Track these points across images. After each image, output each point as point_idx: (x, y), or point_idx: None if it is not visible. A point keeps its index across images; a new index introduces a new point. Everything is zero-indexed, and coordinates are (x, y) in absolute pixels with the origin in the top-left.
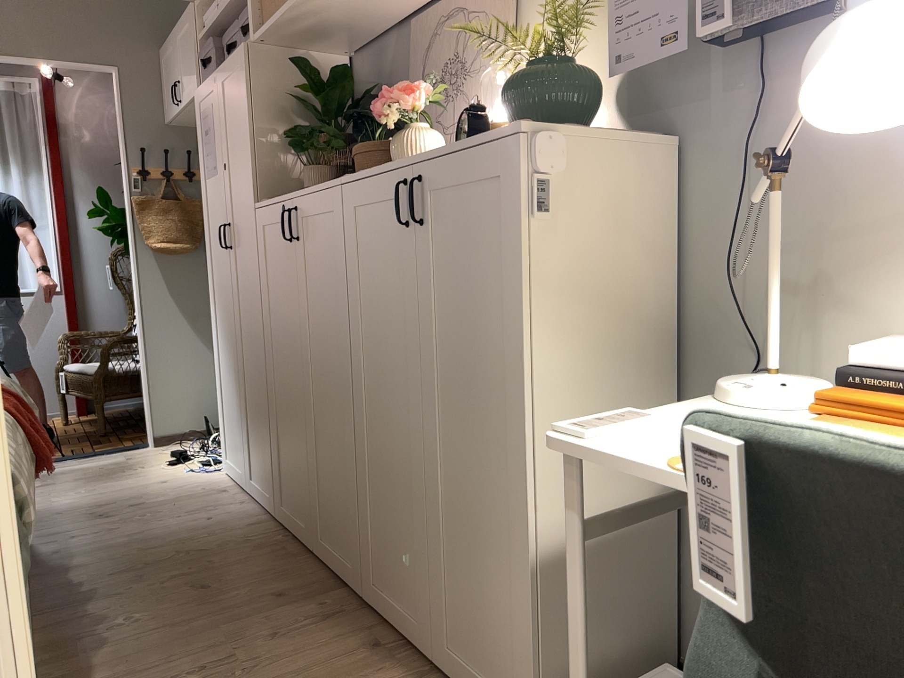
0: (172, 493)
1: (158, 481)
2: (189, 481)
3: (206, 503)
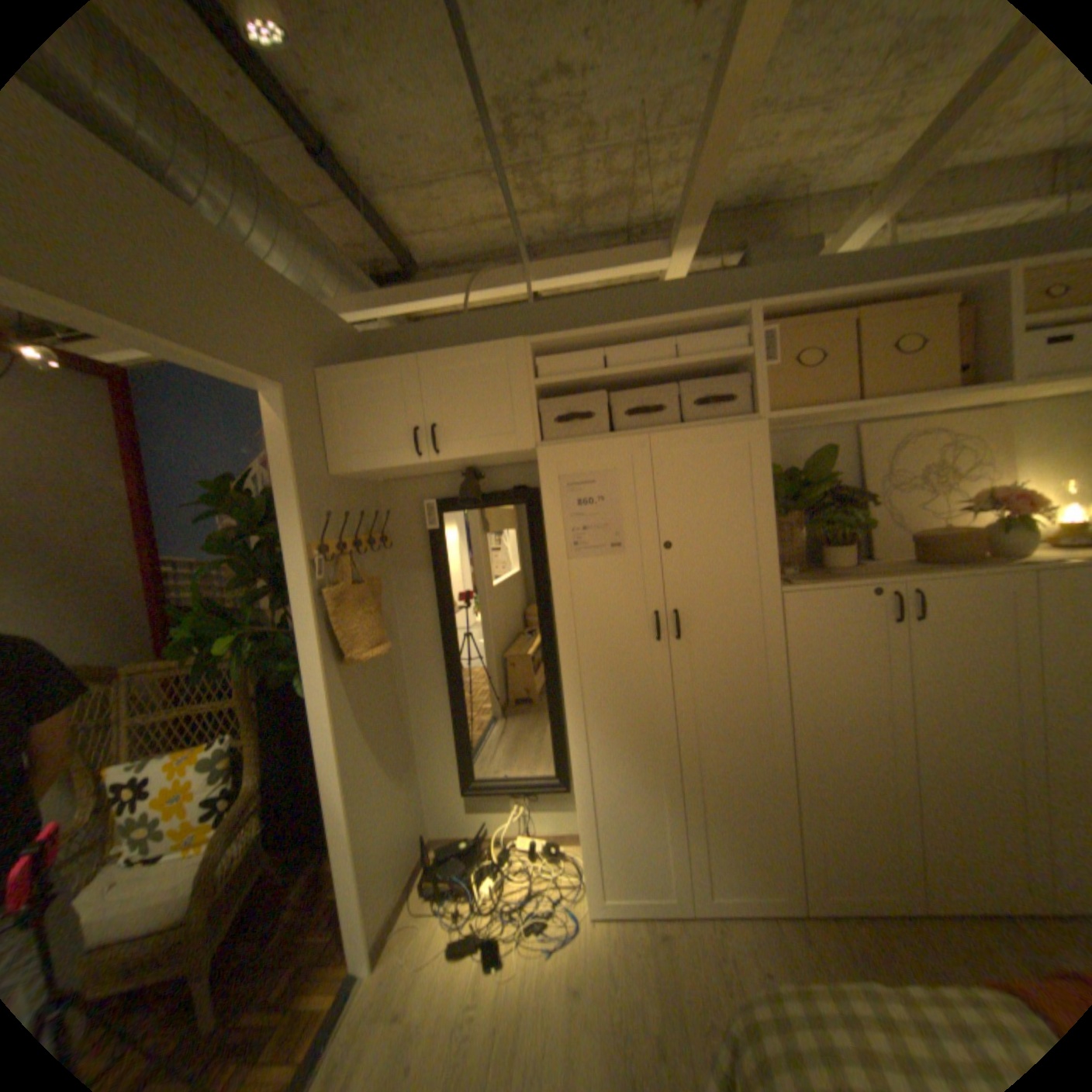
0: (633, 994)
1: (564, 1001)
2: (595, 965)
3: (702, 967)
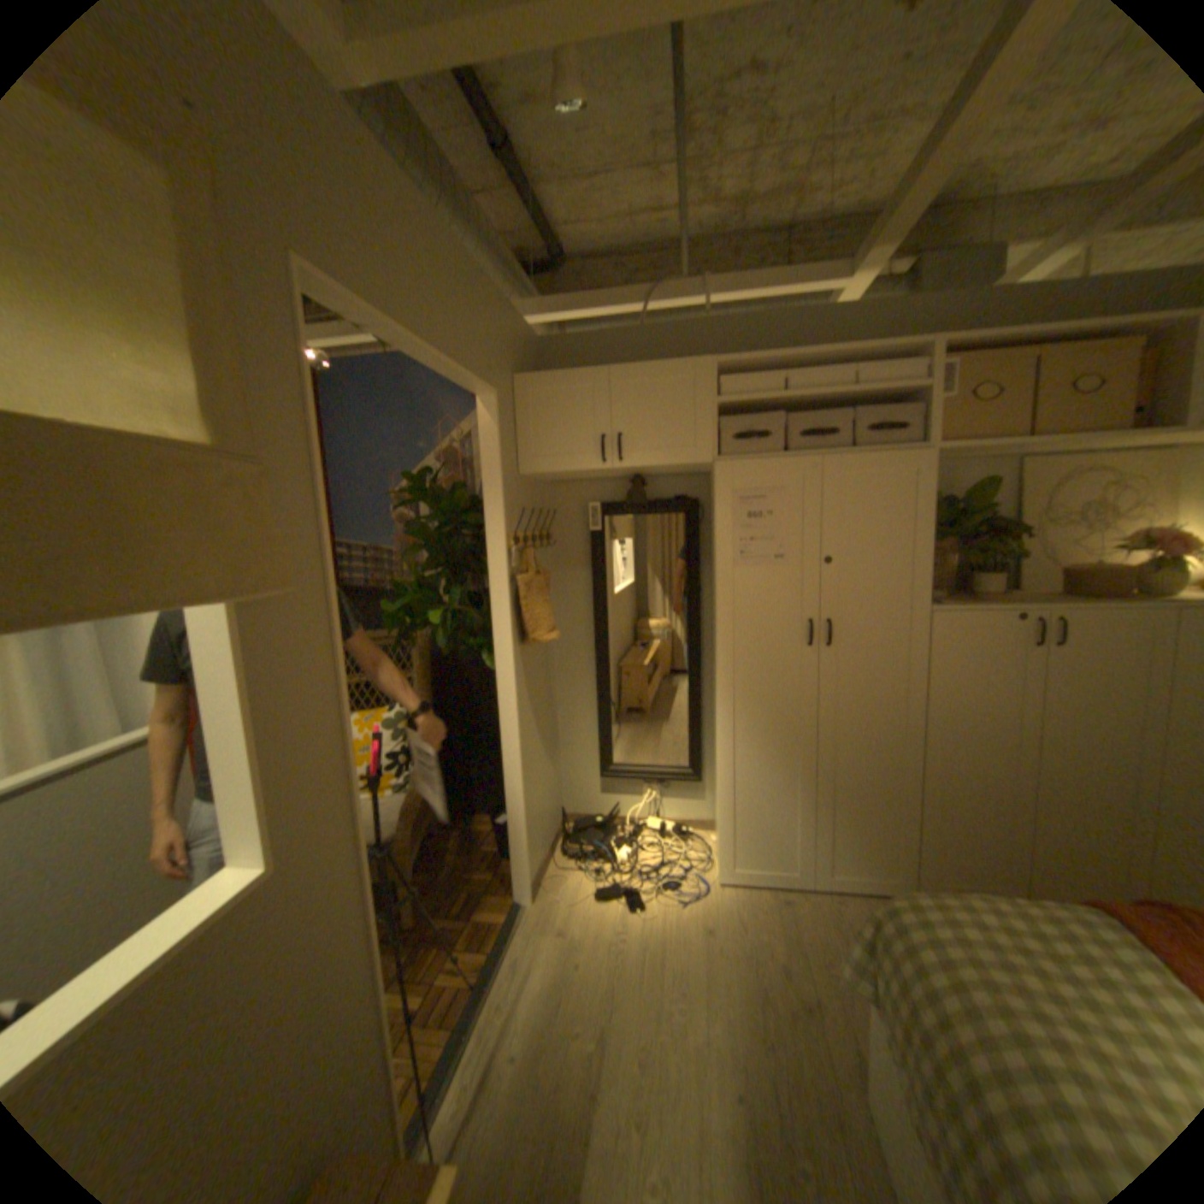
0: (762, 938)
1: (703, 937)
2: (727, 916)
3: (822, 926)
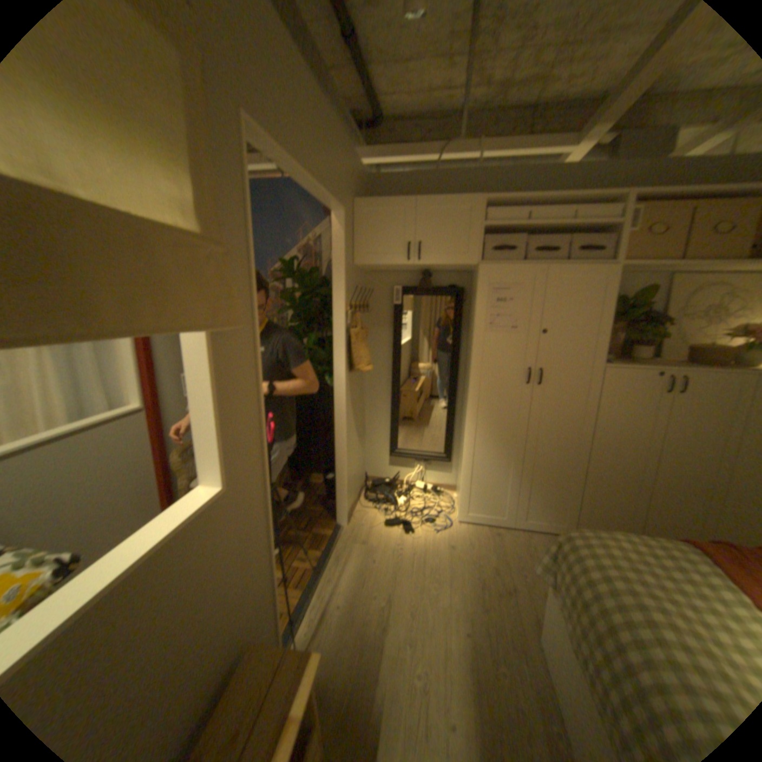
0: (482, 553)
1: (448, 550)
2: (462, 540)
3: (518, 548)
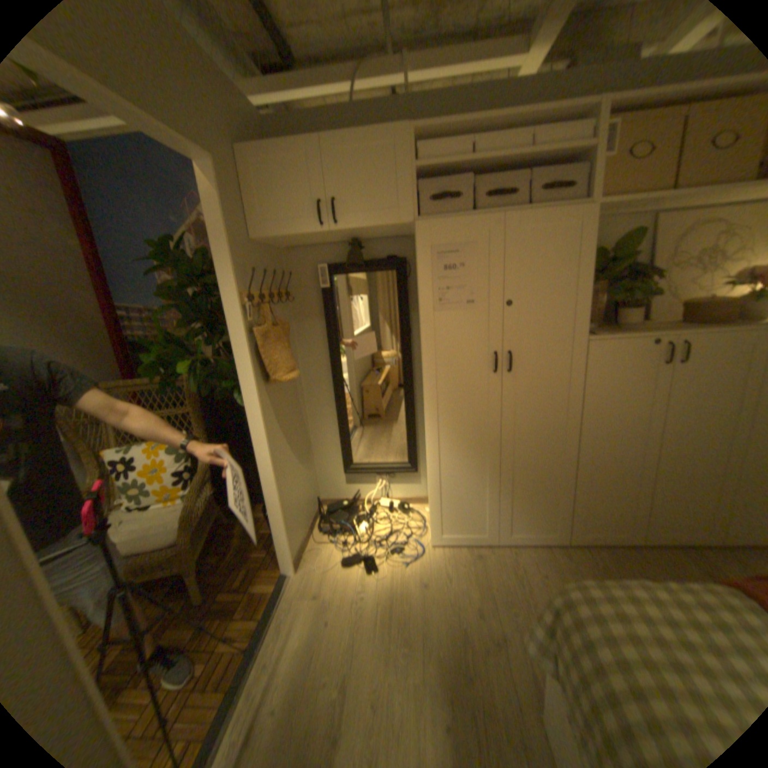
0: (462, 587)
1: (420, 590)
2: (437, 571)
3: (504, 573)
